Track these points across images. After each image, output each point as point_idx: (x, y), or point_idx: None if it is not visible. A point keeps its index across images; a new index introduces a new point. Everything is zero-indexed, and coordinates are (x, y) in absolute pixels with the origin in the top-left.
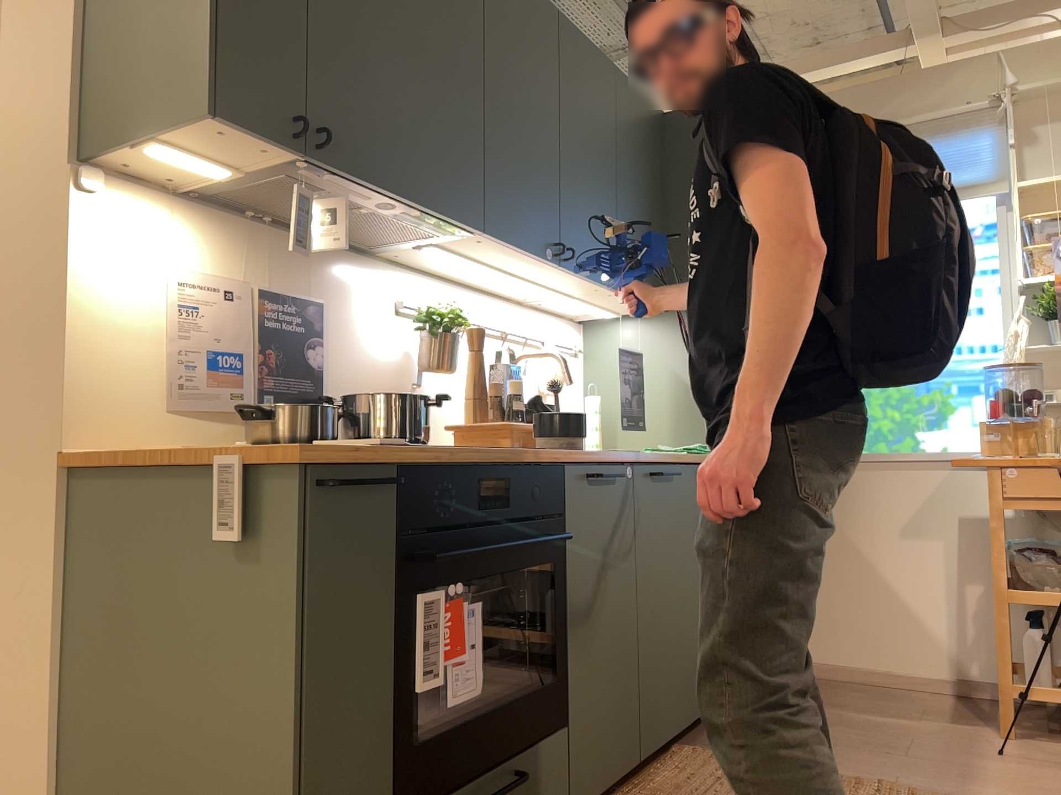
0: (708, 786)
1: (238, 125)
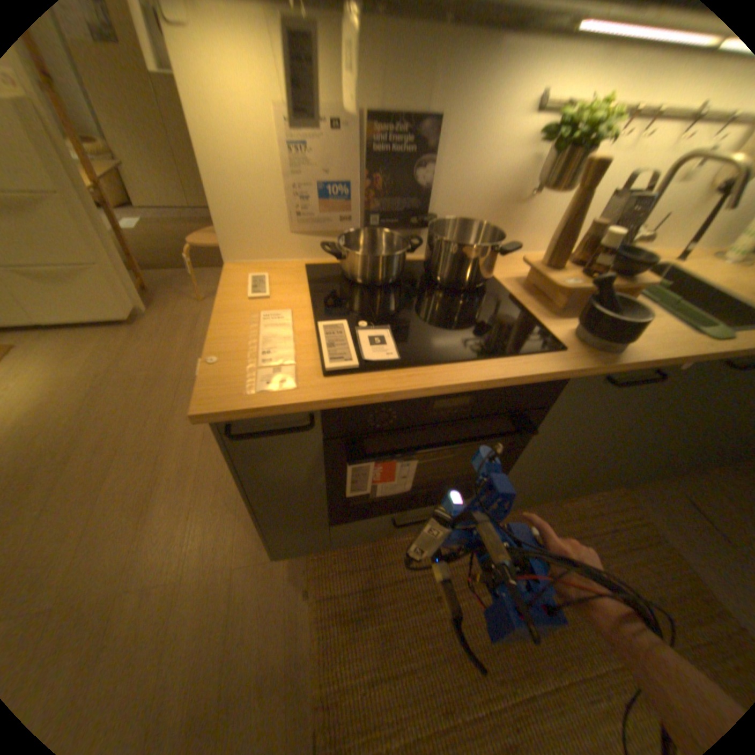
0: (603, 532)
1: None
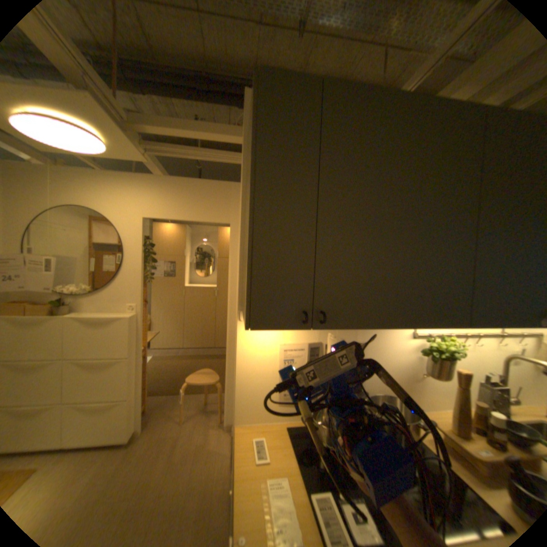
0: None
1: (267, 326)
